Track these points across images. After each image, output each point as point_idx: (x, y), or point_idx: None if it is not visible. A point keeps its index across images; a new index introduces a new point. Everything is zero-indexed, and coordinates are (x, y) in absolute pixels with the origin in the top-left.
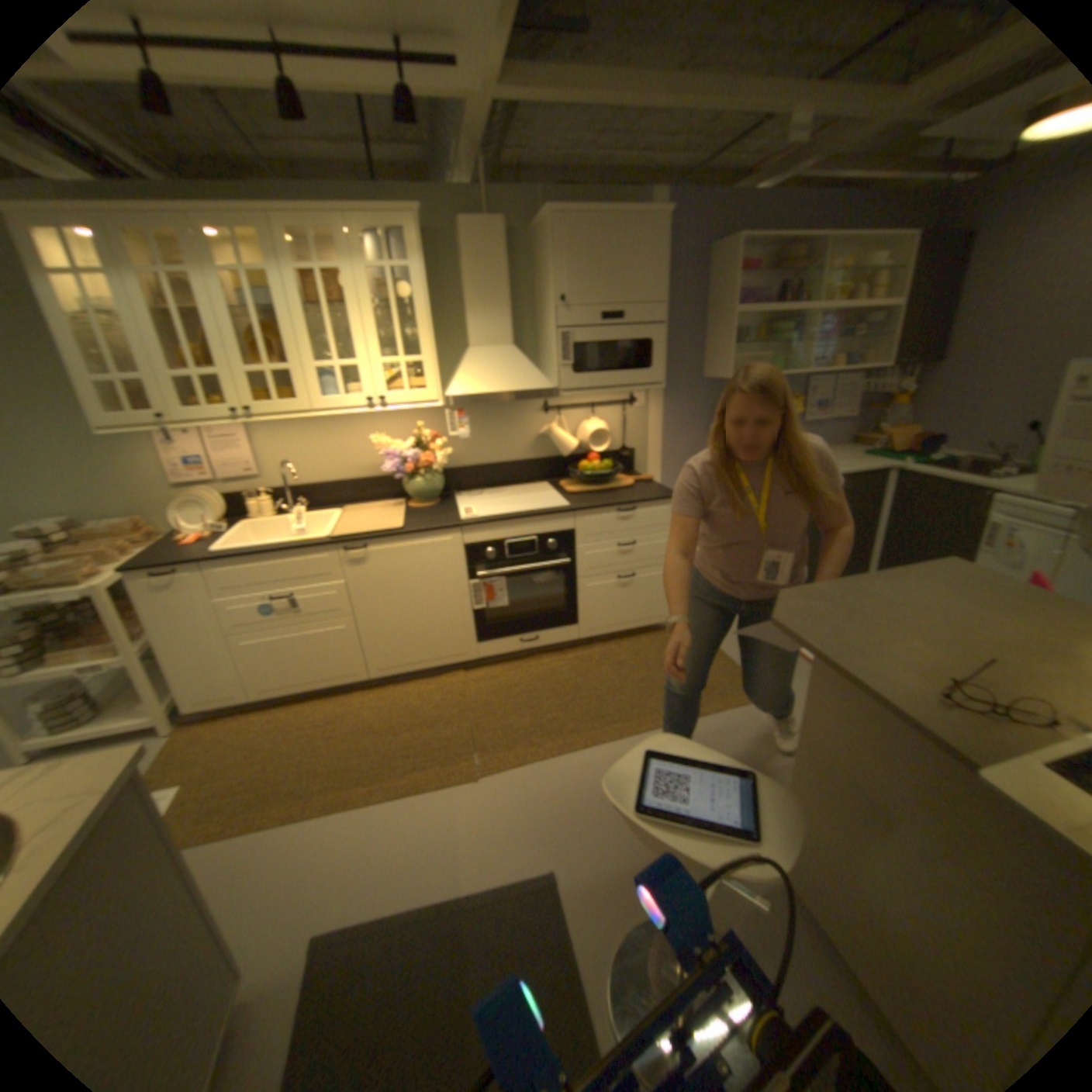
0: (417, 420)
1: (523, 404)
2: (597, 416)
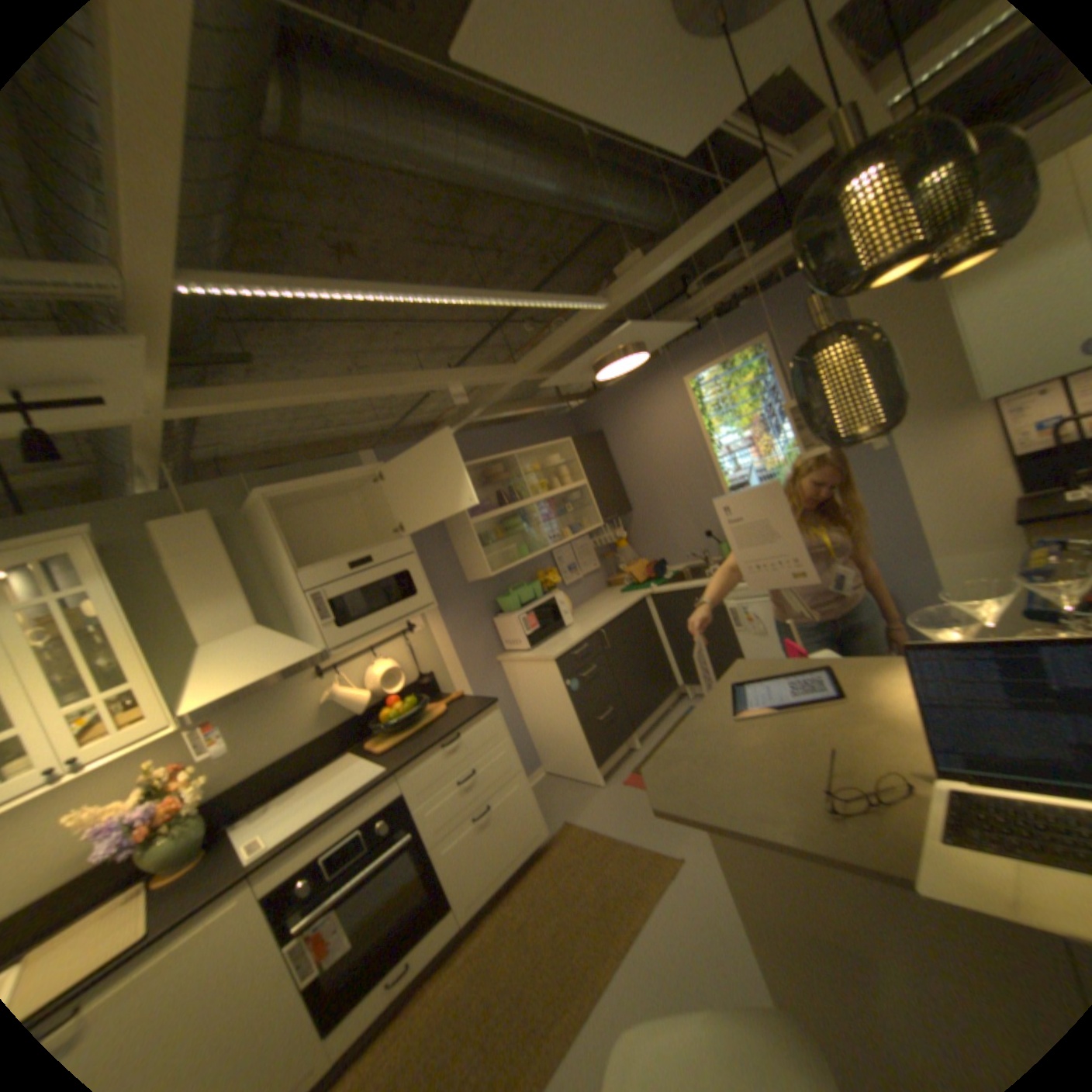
0: (144, 759)
1: (292, 678)
2: (382, 657)
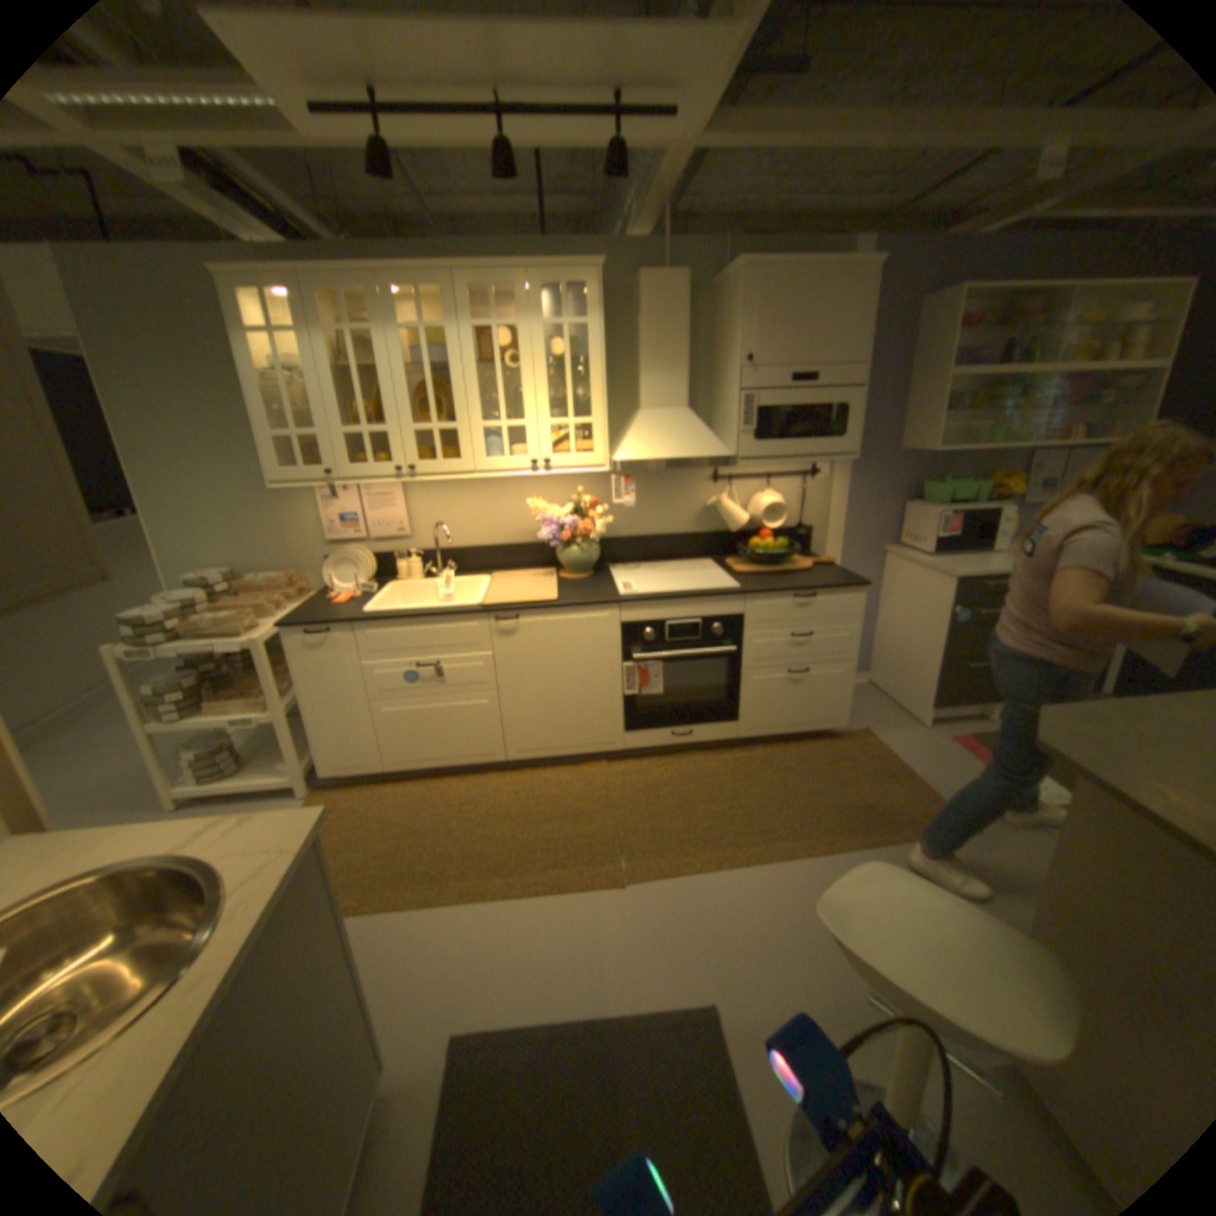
0: (577, 485)
1: (692, 471)
2: (774, 488)
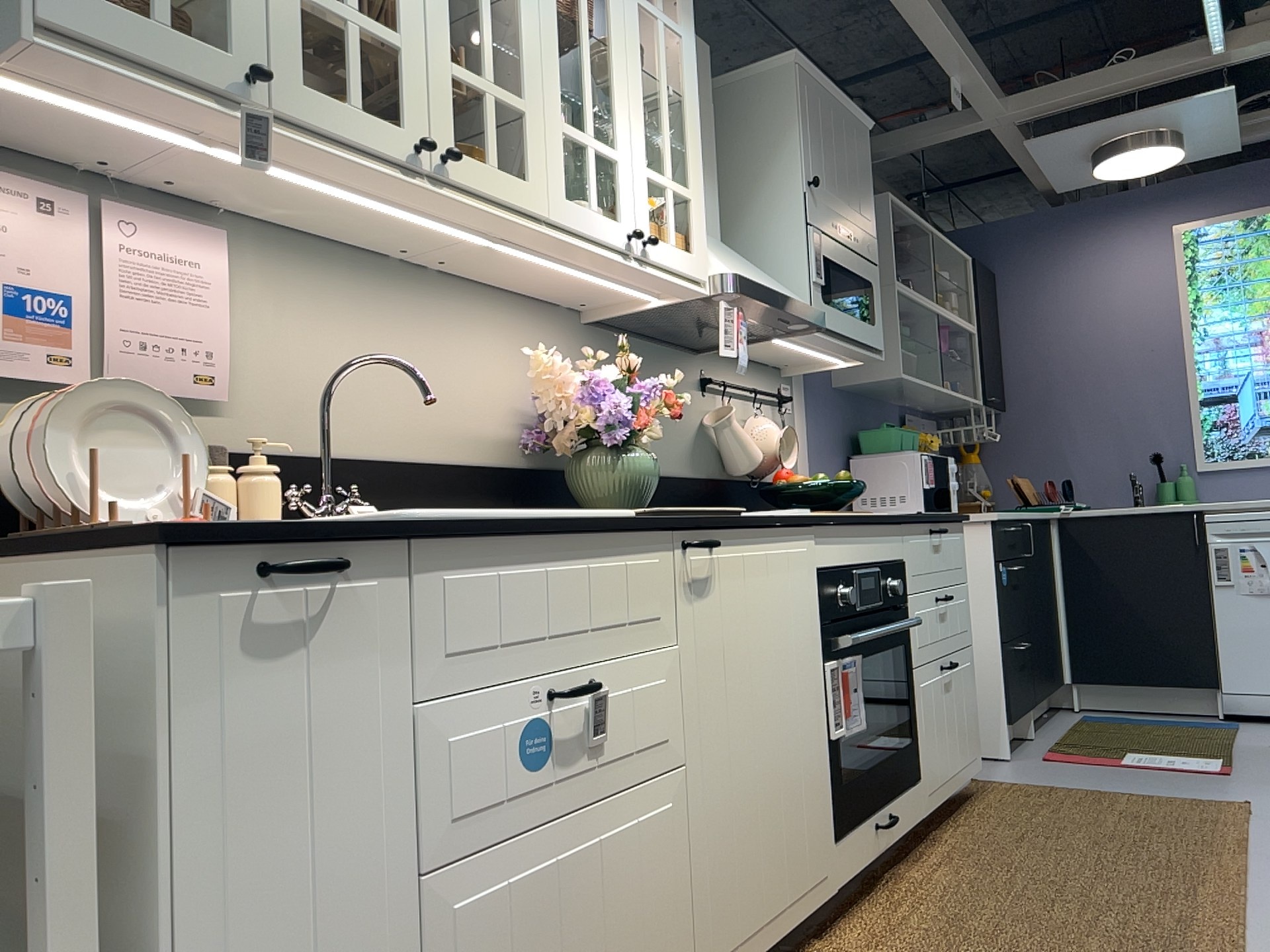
0: (553, 348)
1: (684, 364)
2: (765, 410)
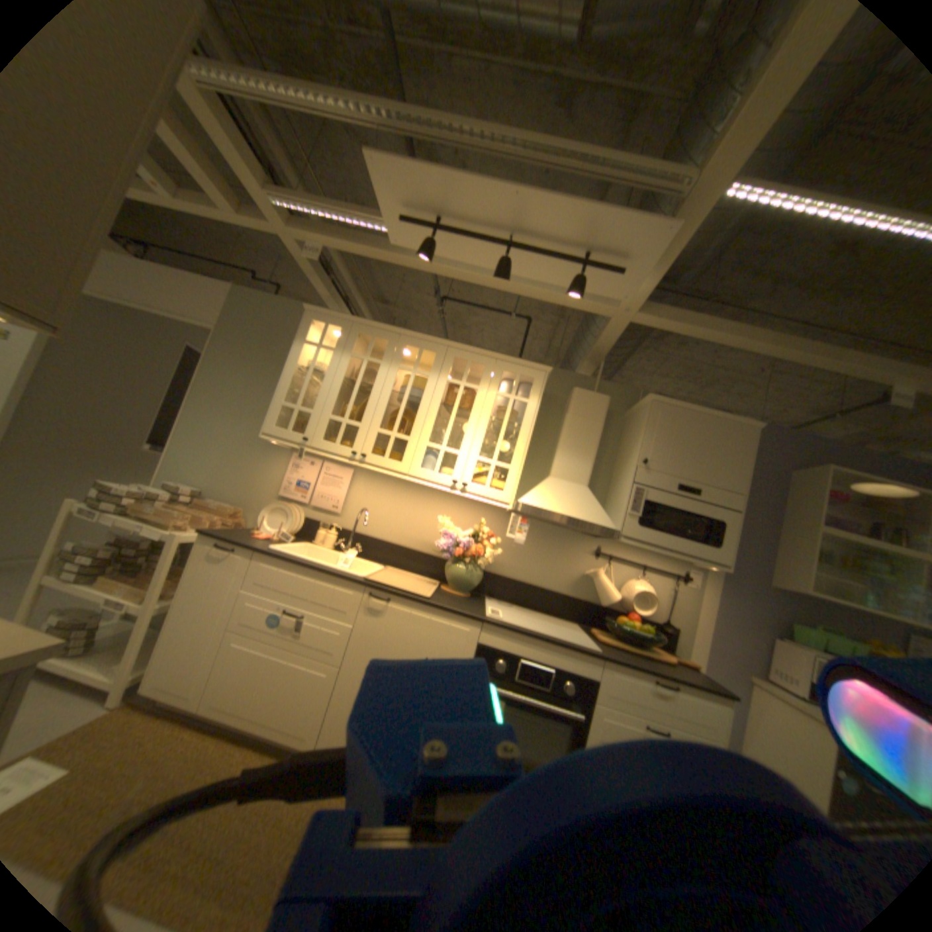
0: (481, 519)
1: (579, 541)
2: (648, 579)
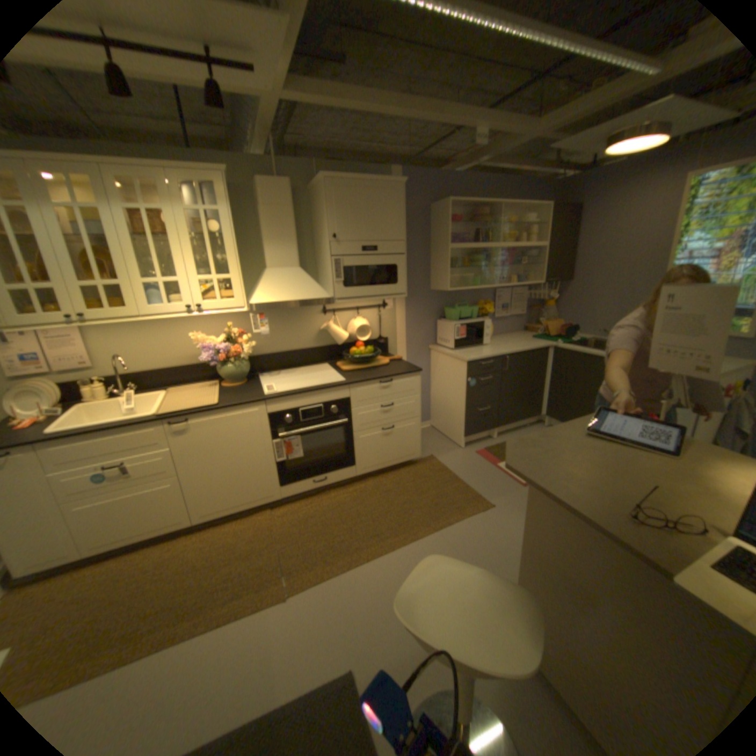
0: (228, 321)
1: (309, 308)
2: (362, 316)
